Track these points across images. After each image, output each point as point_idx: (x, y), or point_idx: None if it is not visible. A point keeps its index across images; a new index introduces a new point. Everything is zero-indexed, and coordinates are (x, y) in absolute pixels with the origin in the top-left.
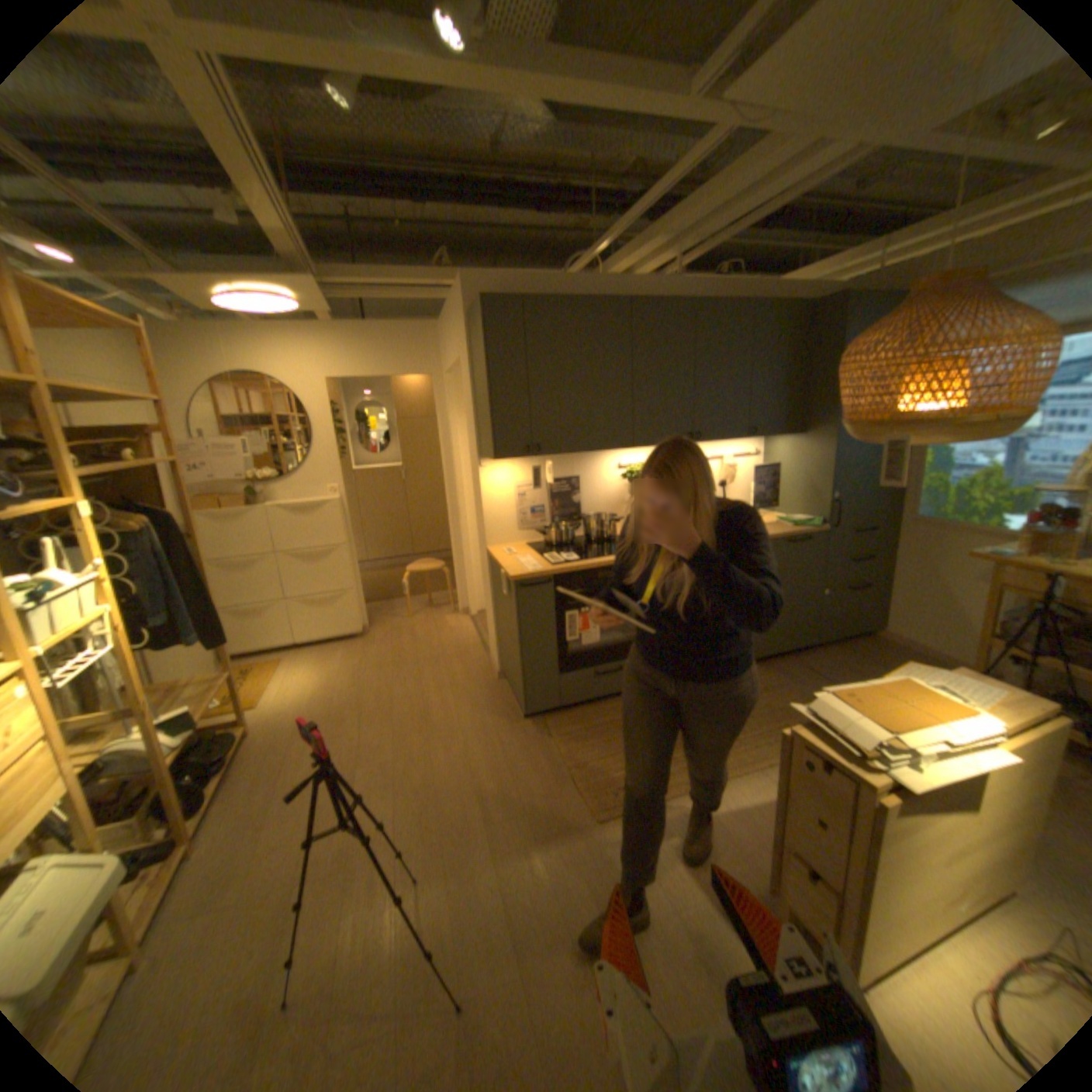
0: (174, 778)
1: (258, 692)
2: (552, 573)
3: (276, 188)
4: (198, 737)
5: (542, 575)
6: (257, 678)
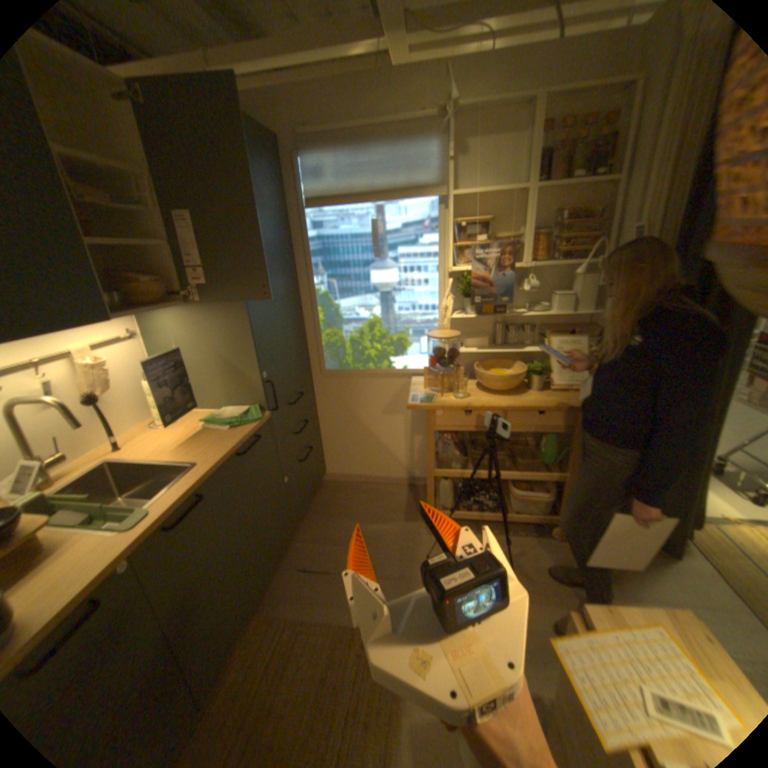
0: None
1: None
2: None
3: None
4: None
5: None
6: None
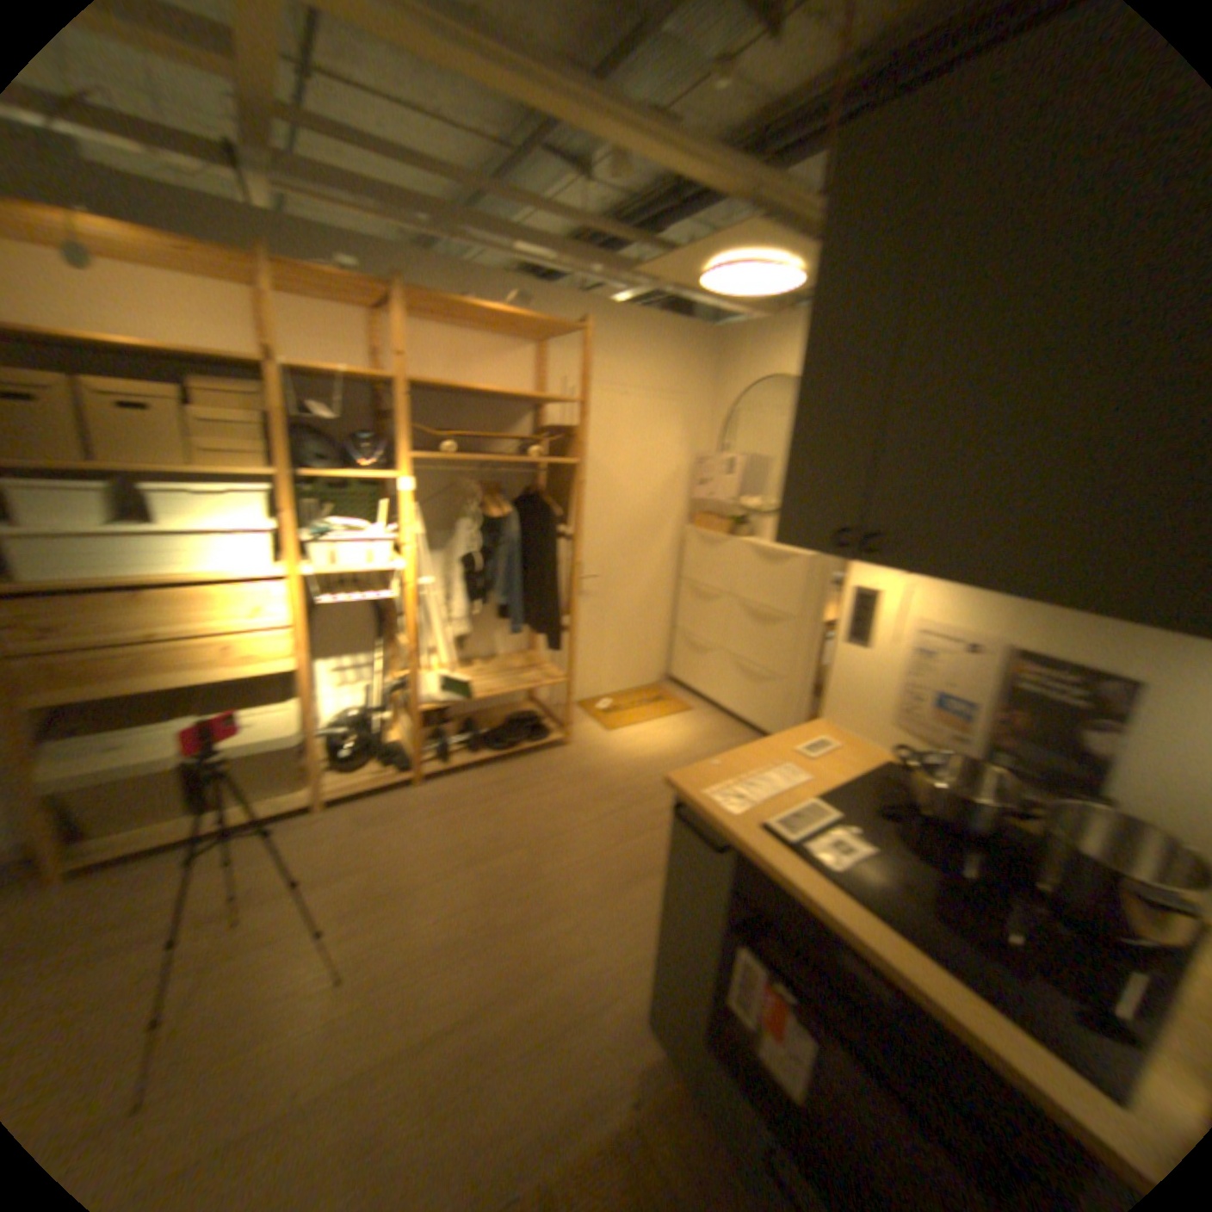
0: (464, 729)
1: (631, 721)
2: (729, 838)
3: (593, 93)
4: (532, 717)
5: (713, 825)
6: (652, 710)
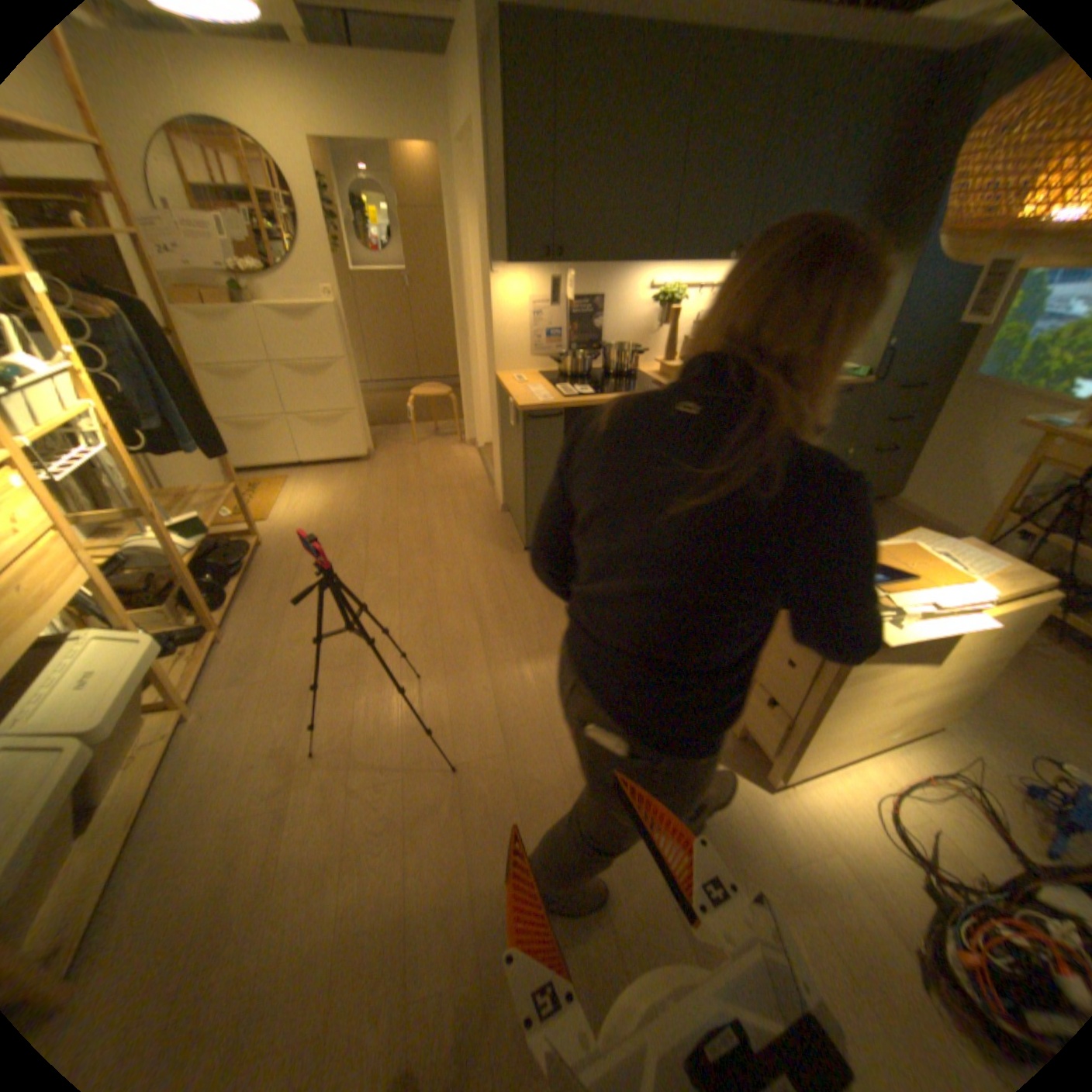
0: (195, 575)
1: (268, 506)
2: (563, 406)
3: None
4: (213, 542)
5: (552, 408)
6: (266, 493)
